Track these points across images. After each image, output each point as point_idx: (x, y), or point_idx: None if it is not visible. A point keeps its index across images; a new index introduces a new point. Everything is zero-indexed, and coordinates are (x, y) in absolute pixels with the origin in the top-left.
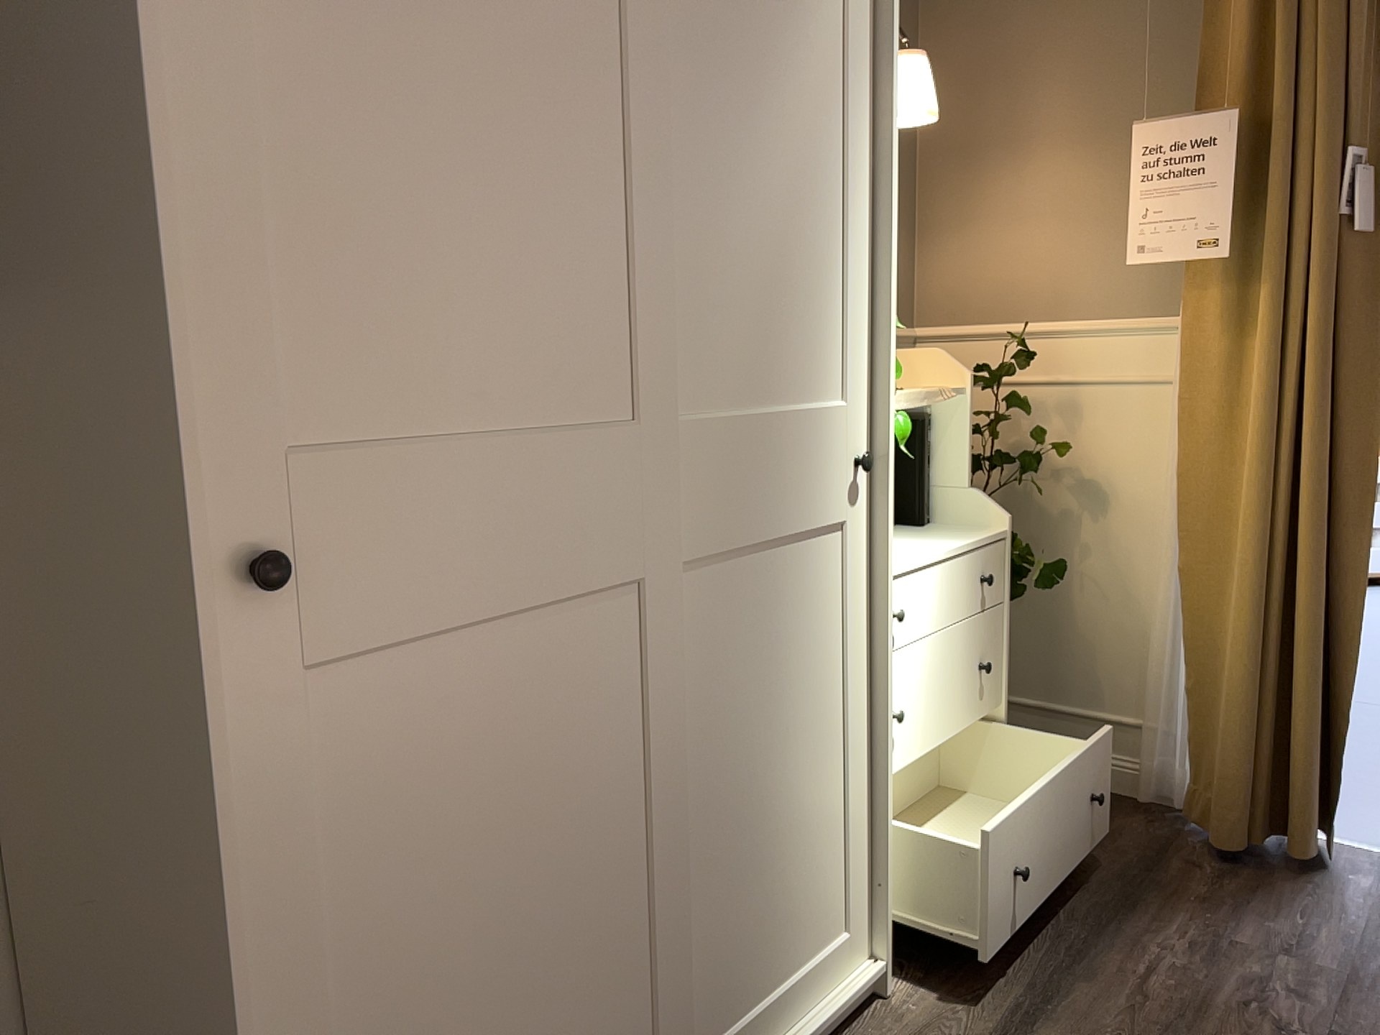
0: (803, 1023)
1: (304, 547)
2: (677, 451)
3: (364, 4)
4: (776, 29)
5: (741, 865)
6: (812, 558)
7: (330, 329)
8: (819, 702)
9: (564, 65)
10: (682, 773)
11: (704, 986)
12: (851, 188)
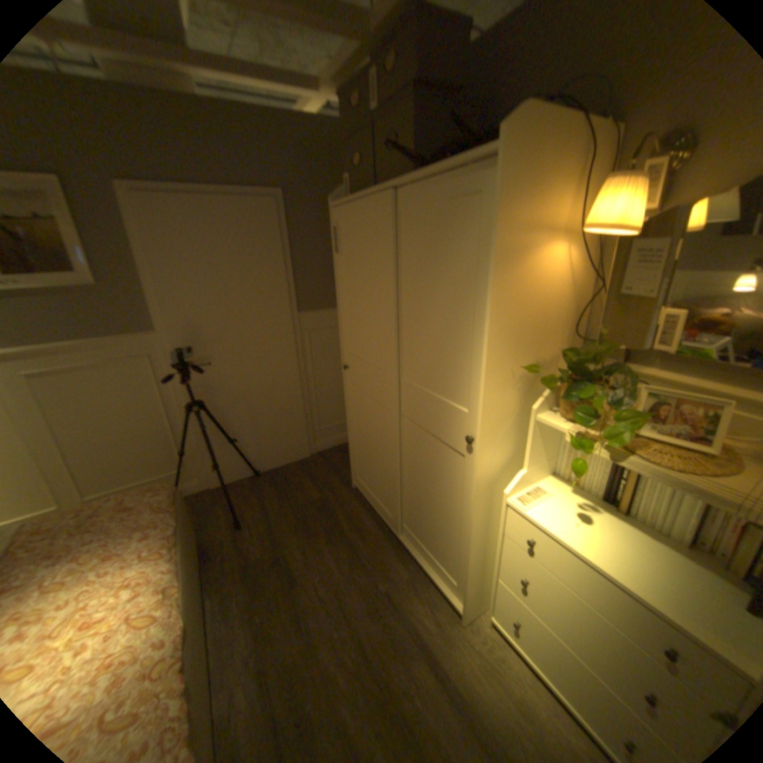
0: (426, 571)
1: (347, 365)
2: (399, 385)
3: (349, 283)
4: (440, 252)
5: (418, 508)
6: (448, 454)
7: (349, 335)
8: (449, 504)
9: (372, 286)
10: (400, 462)
11: (407, 518)
12: (478, 317)
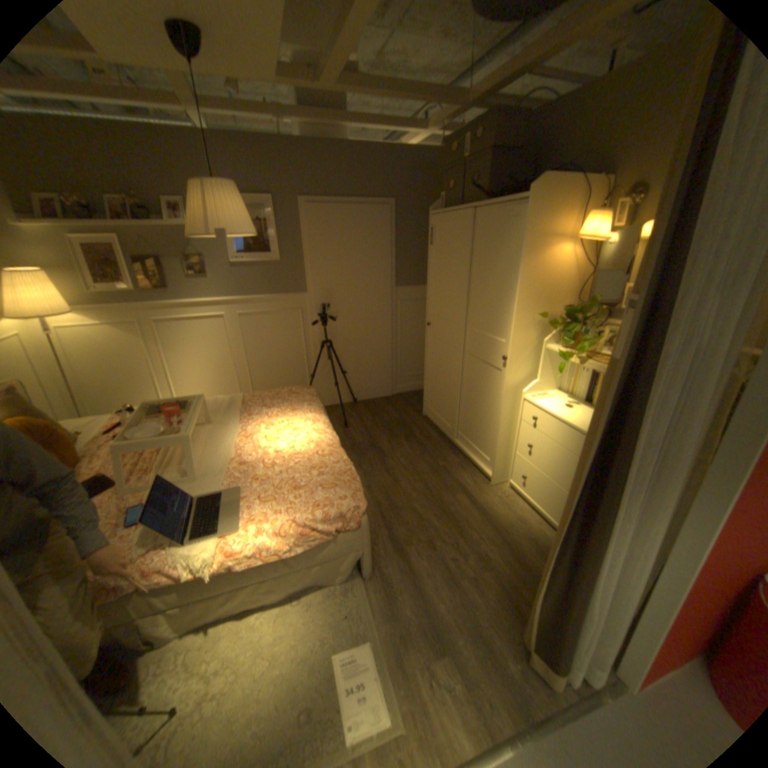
0: (471, 457)
1: (430, 323)
2: (465, 332)
3: (438, 266)
4: (498, 247)
5: (470, 415)
6: (492, 372)
7: (434, 302)
8: (490, 405)
9: (454, 268)
10: (461, 386)
11: (462, 426)
12: (515, 284)
